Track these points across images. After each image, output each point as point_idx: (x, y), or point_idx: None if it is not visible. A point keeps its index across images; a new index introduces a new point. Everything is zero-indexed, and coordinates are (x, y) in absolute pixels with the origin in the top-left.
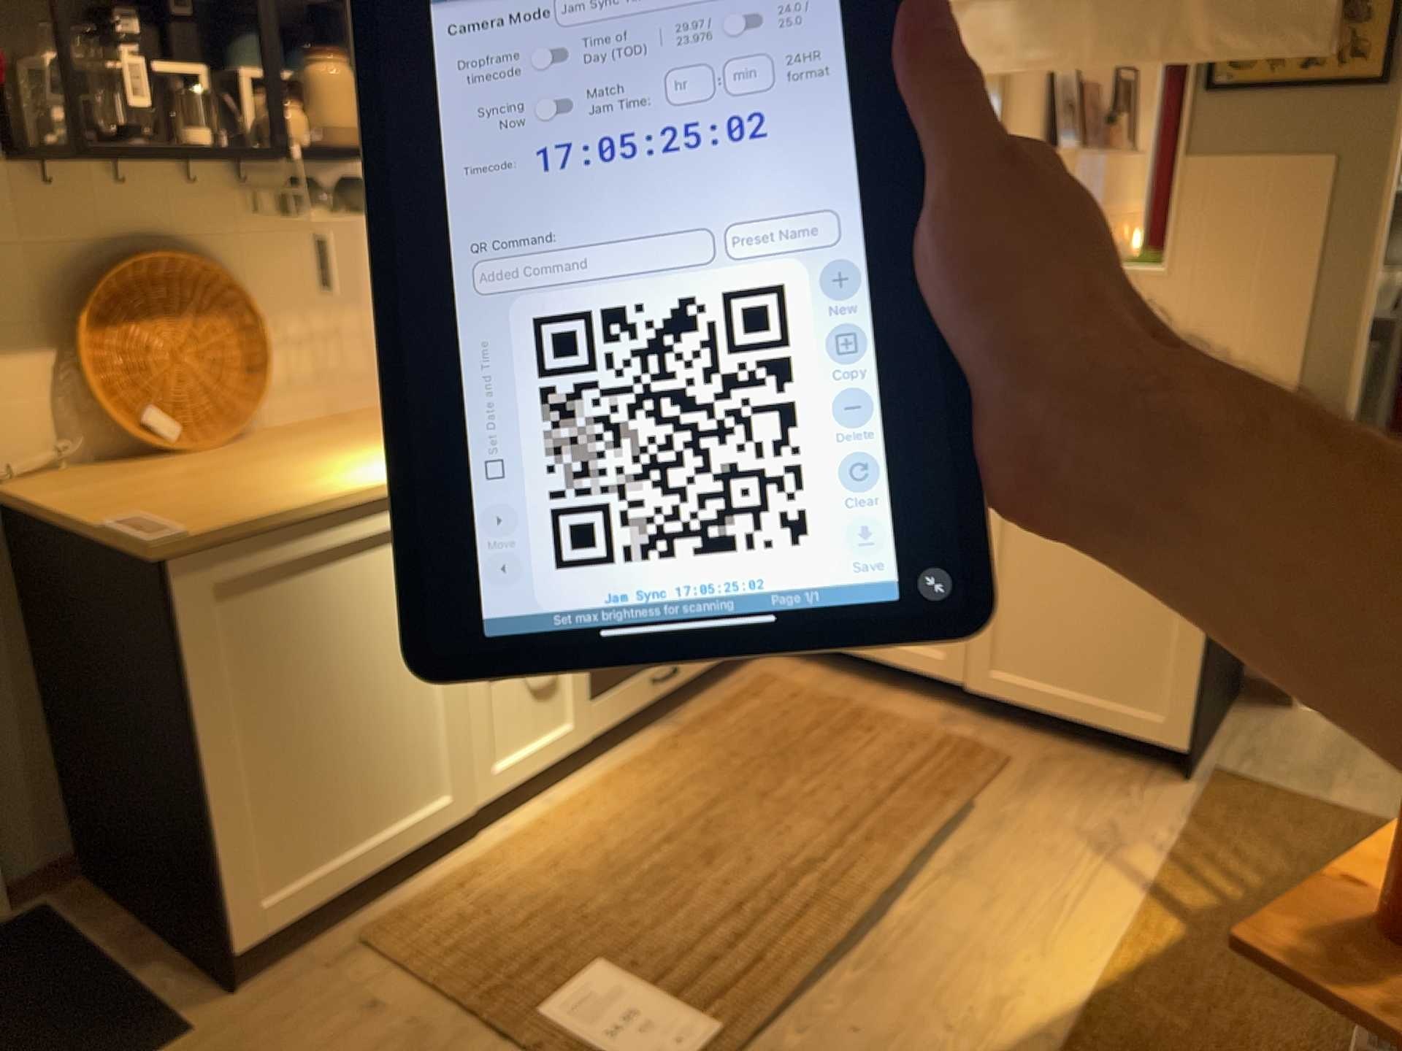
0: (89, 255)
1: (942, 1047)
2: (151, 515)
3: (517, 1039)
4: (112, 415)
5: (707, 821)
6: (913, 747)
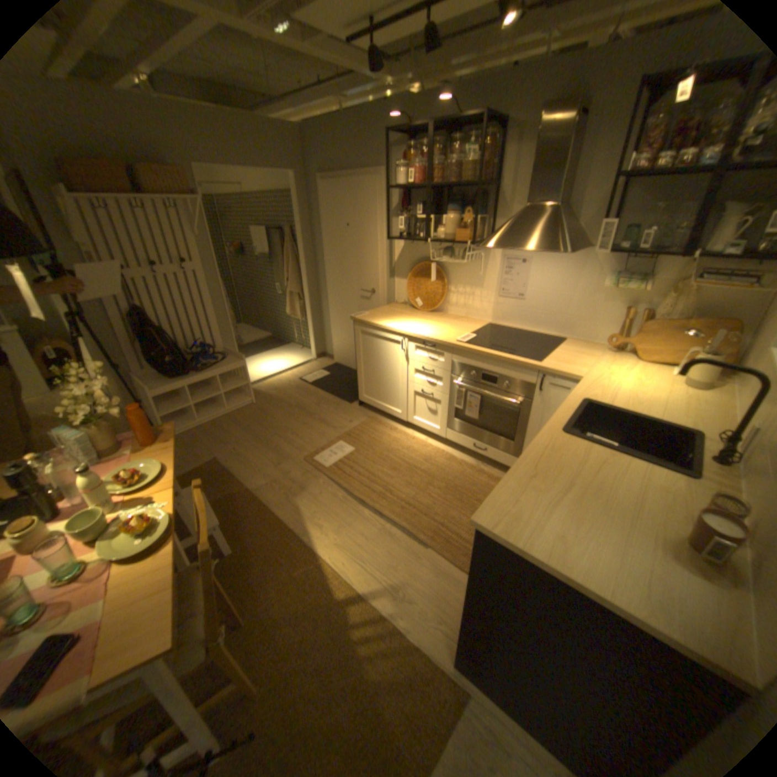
0: (419, 261)
1: (310, 509)
2: (369, 314)
3: (335, 439)
4: (407, 296)
5: (413, 469)
6: (468, 534)
